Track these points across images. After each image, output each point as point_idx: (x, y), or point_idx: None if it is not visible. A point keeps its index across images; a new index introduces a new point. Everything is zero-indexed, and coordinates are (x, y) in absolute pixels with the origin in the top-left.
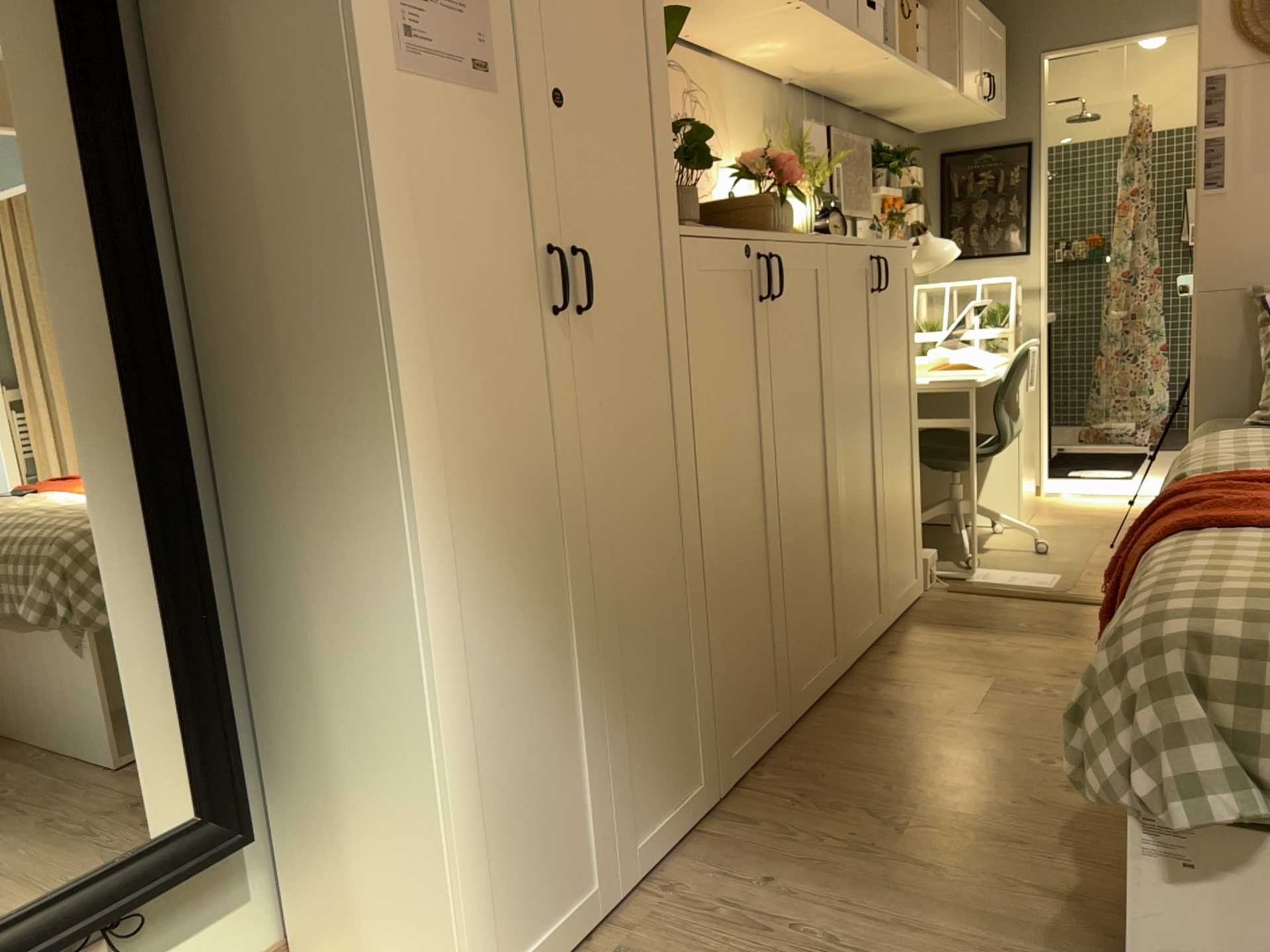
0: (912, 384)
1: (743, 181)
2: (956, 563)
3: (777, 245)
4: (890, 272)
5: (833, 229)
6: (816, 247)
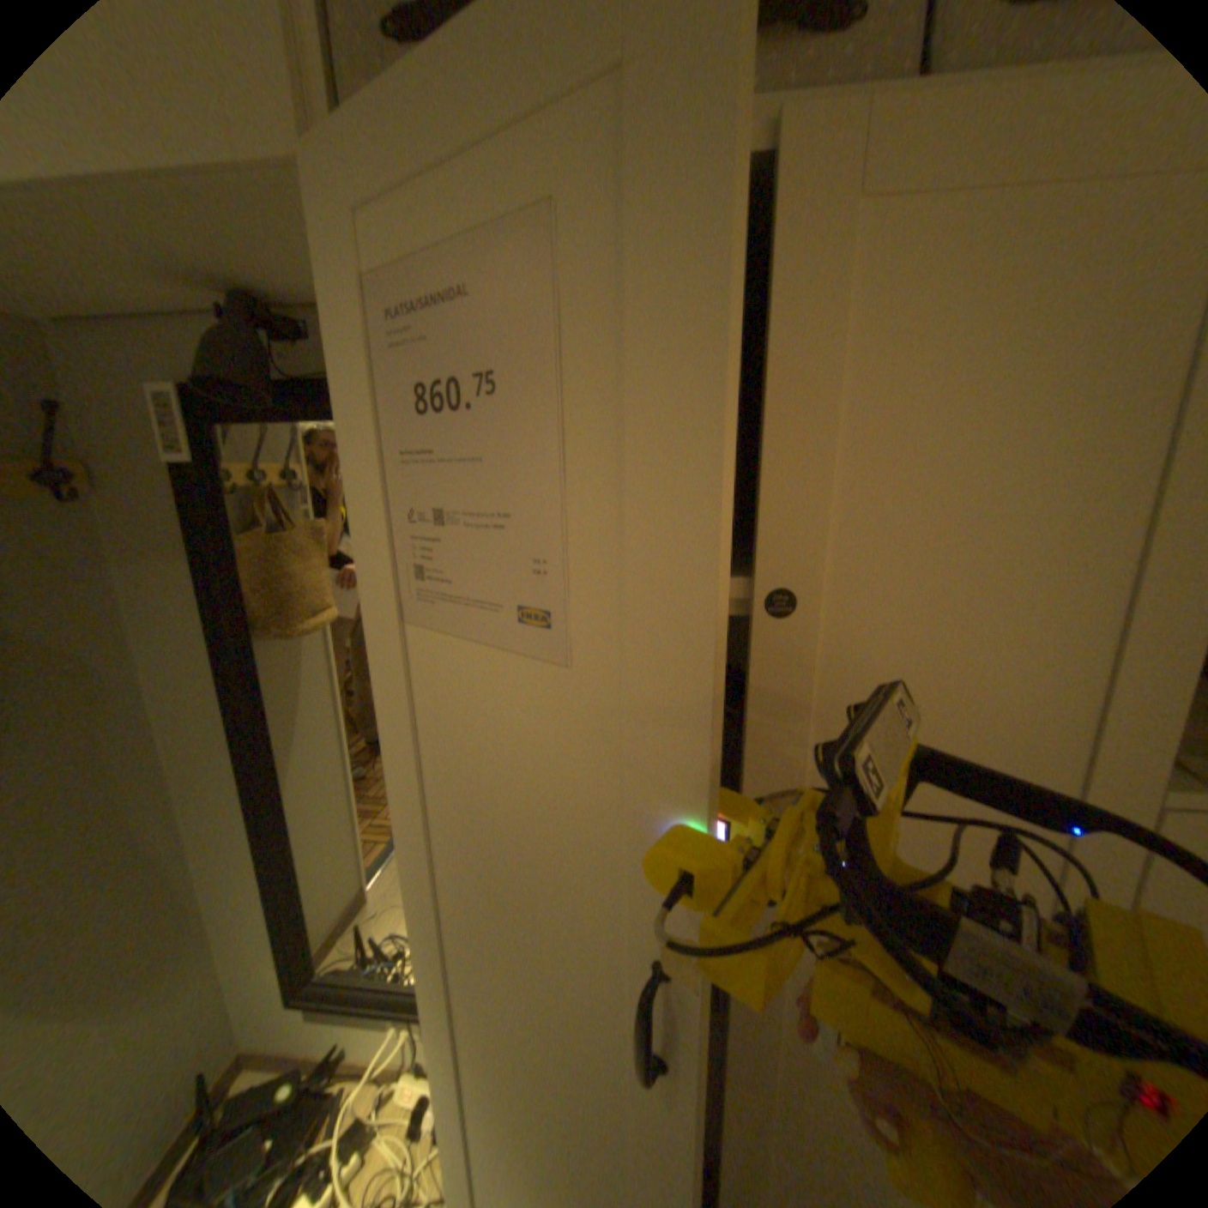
0: None
1: None
2: None
3: None
4: None
5: None
6: None
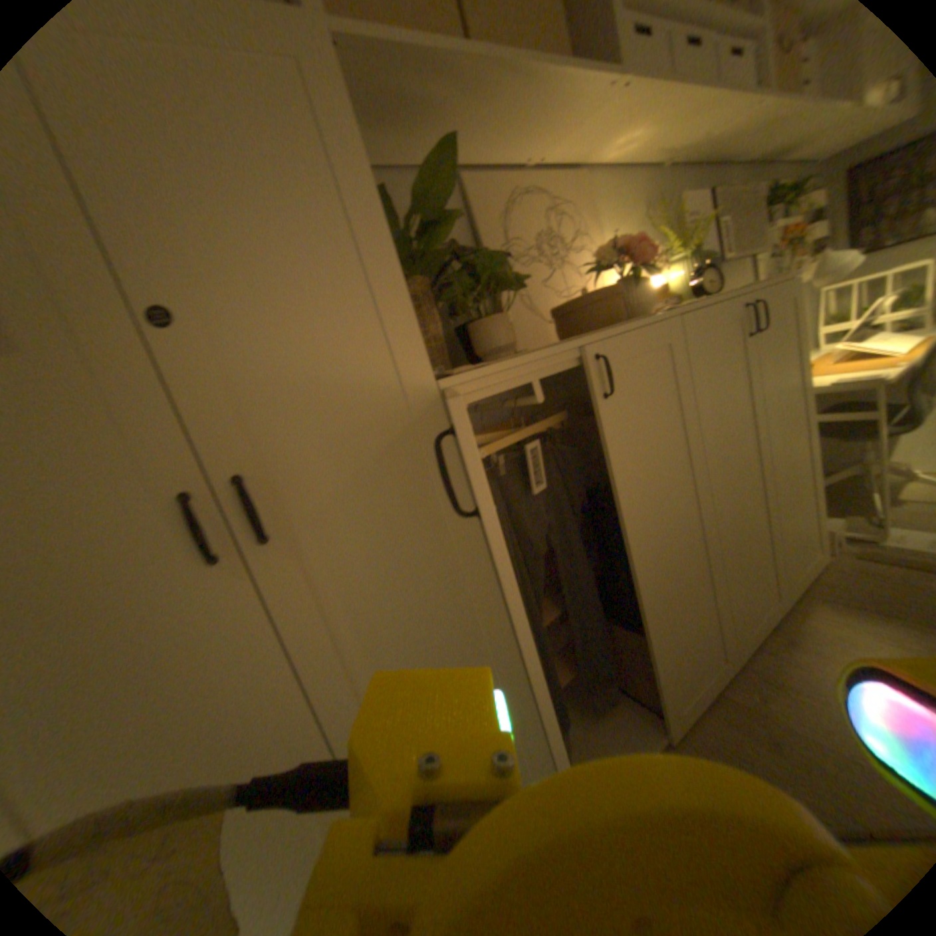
0: (811, 397)
1: (601, 271)
2: (870, 523)
3: (608, 341)
4: (777, 306)
5: (718, 278)
6: (669, 321)
